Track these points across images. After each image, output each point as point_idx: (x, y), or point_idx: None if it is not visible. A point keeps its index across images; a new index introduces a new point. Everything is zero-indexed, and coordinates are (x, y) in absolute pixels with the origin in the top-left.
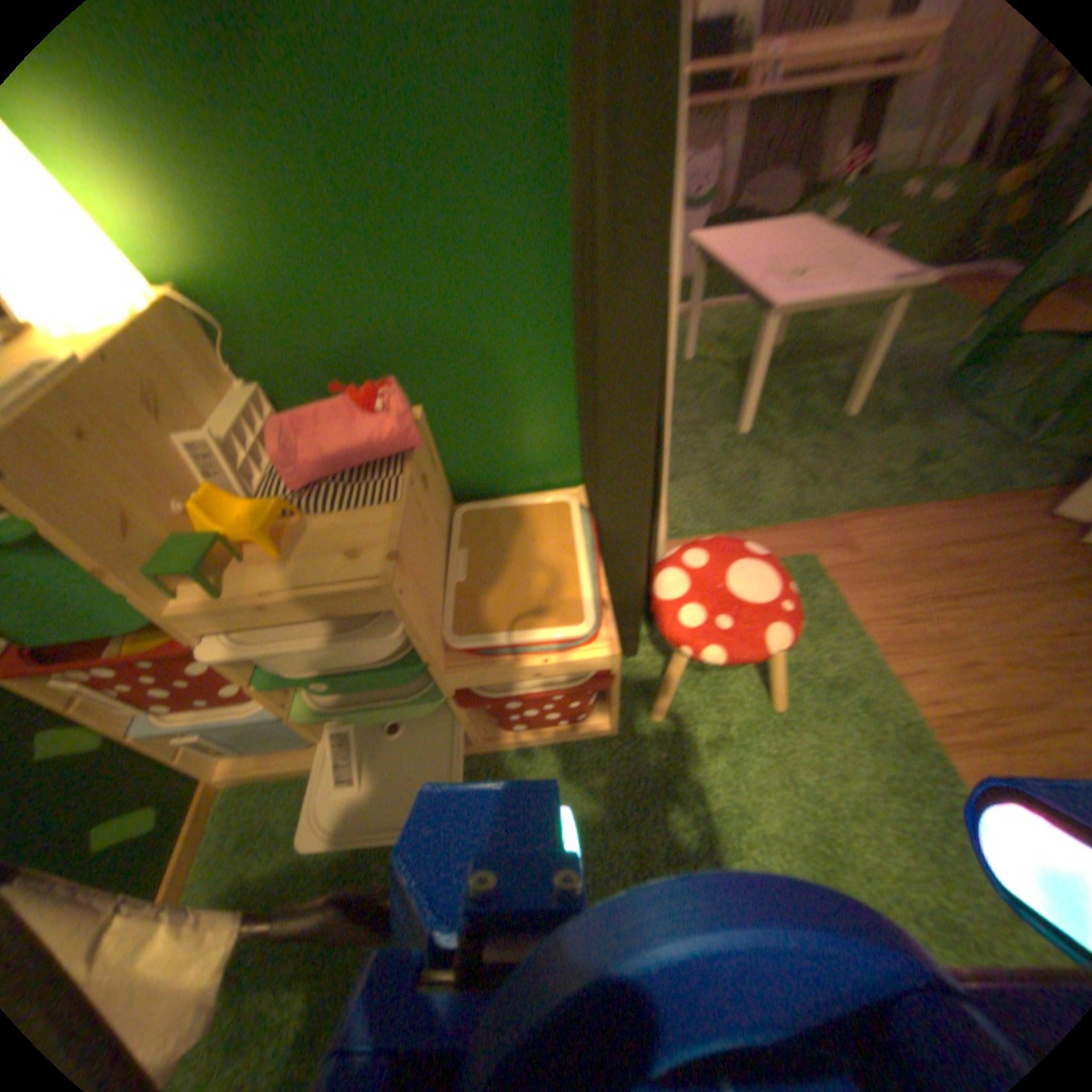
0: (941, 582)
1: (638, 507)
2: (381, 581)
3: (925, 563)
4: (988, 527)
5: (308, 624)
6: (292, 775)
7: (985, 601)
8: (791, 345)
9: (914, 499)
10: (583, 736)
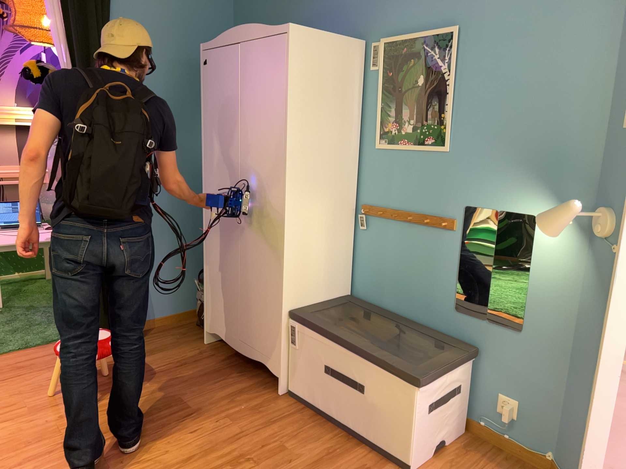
0: (6, 374)
1: None
2: None
3: (4, 369)
4: (49, 350)
5: None
6: None
7: (23, 376)
8: (2, 296)
9: (18, 347)
10: None
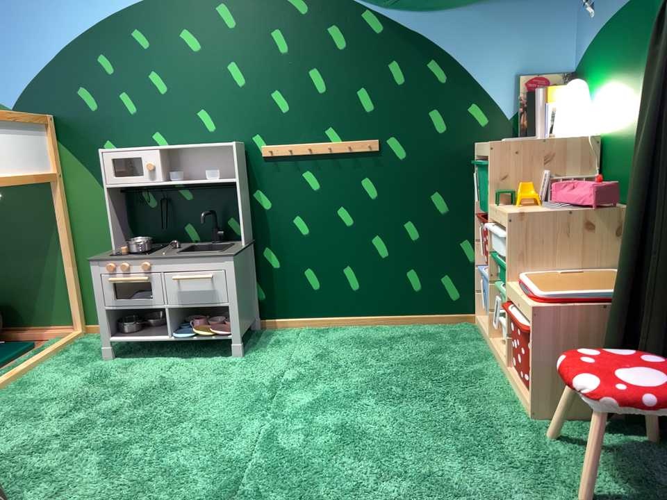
0: None
1: (623, 276)
2: (509, 214)
3: None
4: None
5: (501, 231)
6: (482, 336)
7: None
8: None
9: None
10: (525, 409)
